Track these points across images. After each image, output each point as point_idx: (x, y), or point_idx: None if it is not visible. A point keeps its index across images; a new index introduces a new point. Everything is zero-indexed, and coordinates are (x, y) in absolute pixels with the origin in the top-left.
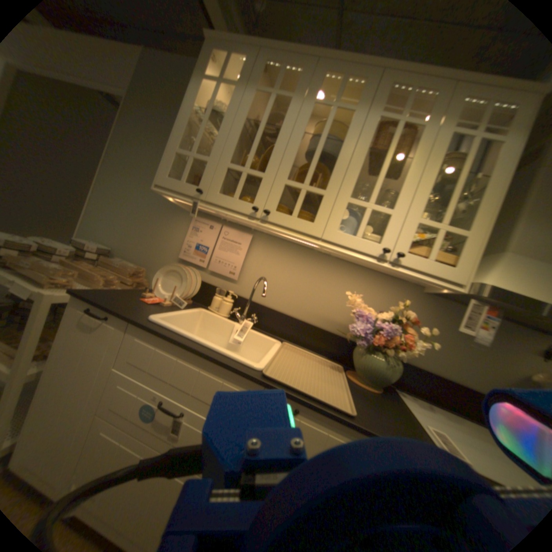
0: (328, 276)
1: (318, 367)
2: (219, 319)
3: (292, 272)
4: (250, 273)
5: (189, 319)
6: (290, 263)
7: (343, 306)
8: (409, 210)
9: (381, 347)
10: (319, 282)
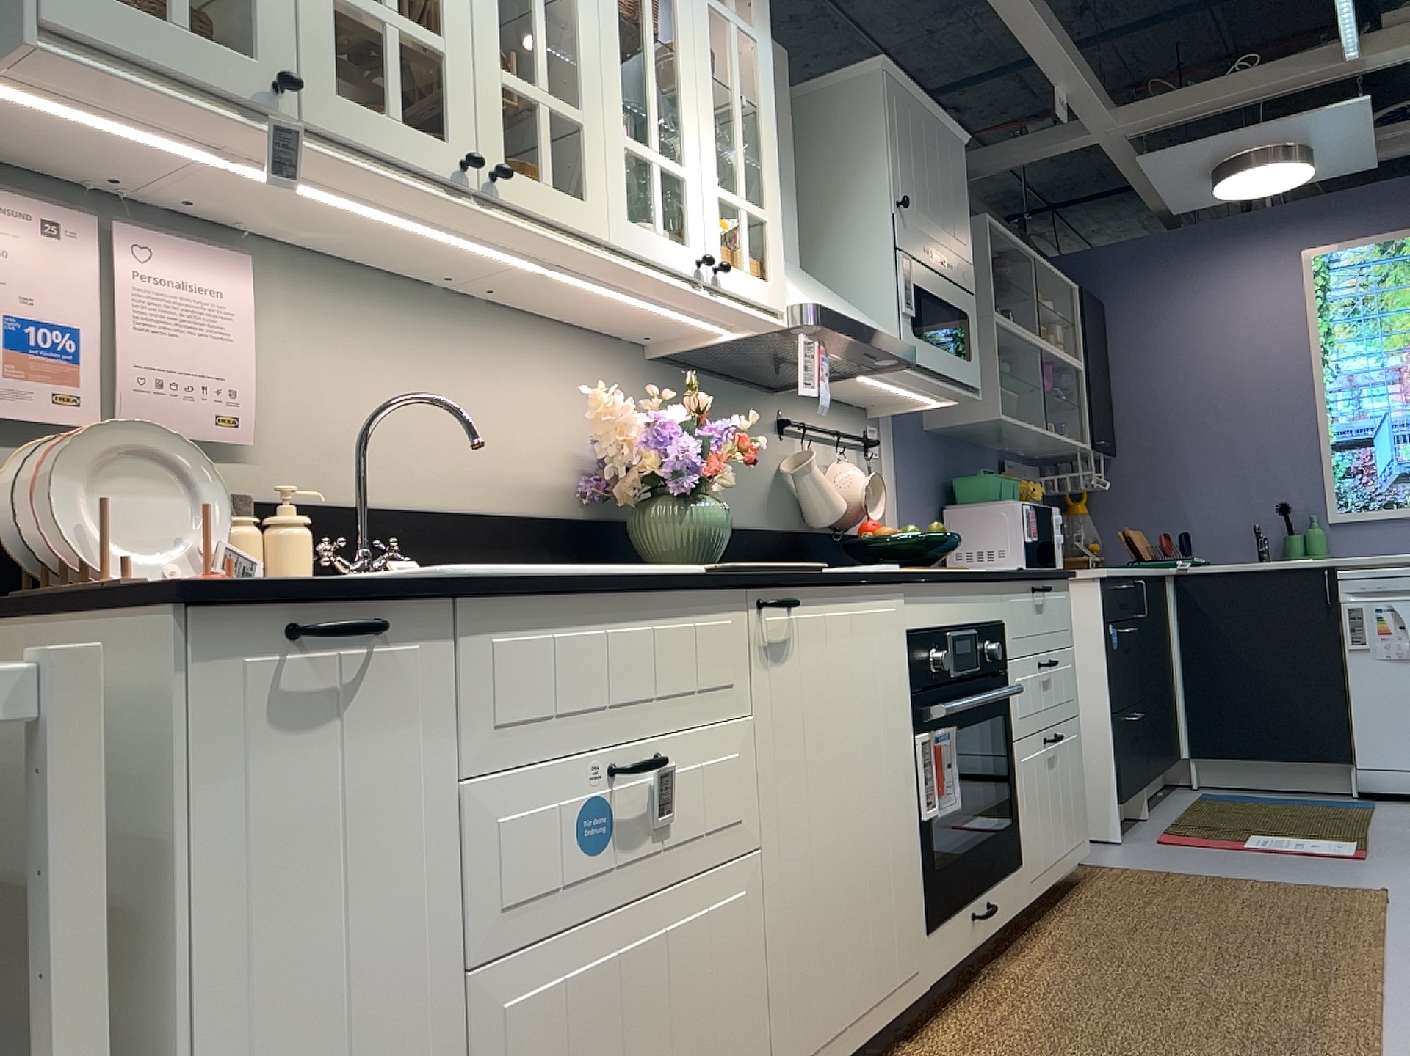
0: (487, 362)
1: None
2: None
3: (401, 370)
4: (279, 408)
5: None
6: (384, 340)
7: (561, 429)
8: (701, 169)
9: (709, 478)
10: (475, 385)
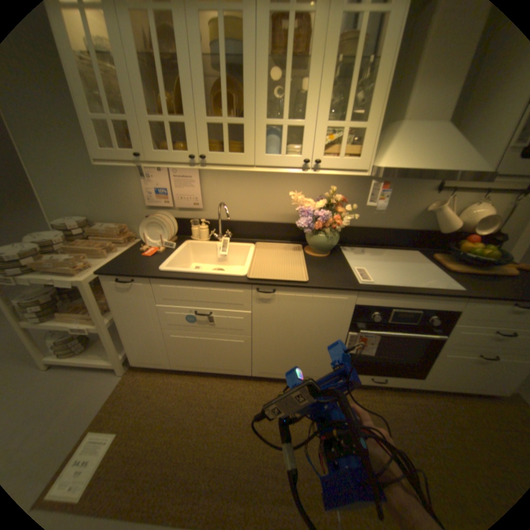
0: (272, 182)
1: (283, 254)
2: (203, 245)
3: (243, 188)
4: (210, 200)
5: (183, 255)
6: (238, 180)
7: (290, 203)
8: (316, 118)
9: (320, 230)
10: (267, 189)
